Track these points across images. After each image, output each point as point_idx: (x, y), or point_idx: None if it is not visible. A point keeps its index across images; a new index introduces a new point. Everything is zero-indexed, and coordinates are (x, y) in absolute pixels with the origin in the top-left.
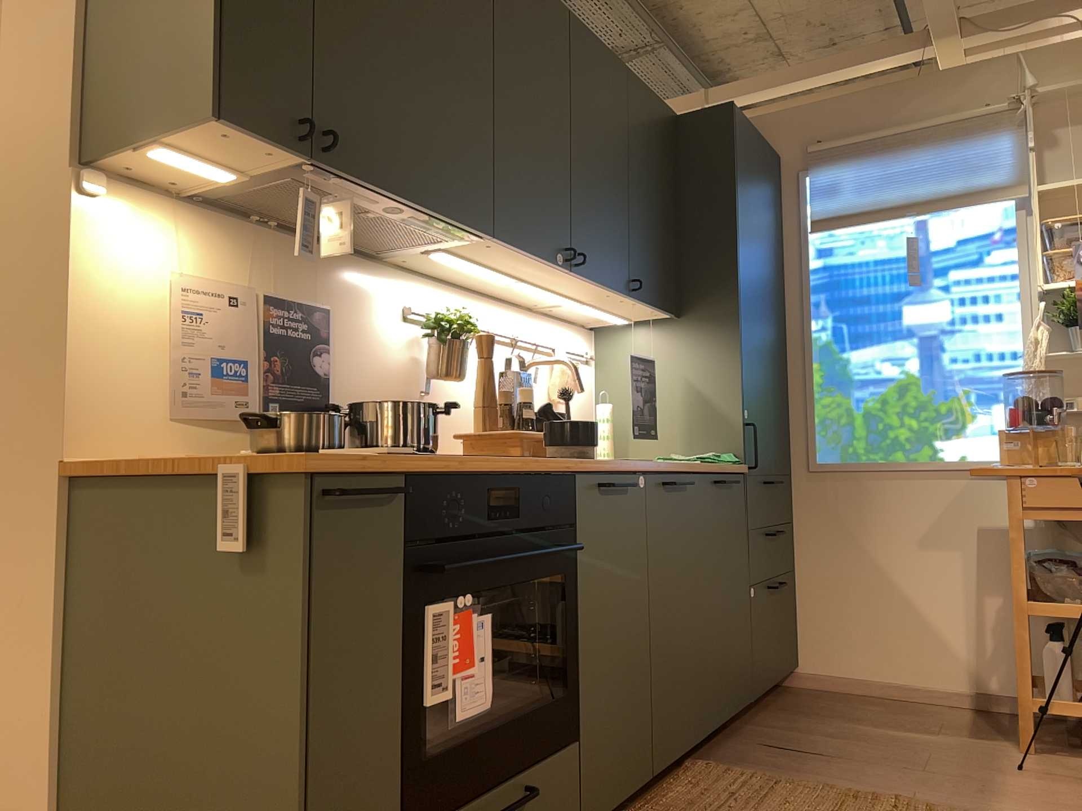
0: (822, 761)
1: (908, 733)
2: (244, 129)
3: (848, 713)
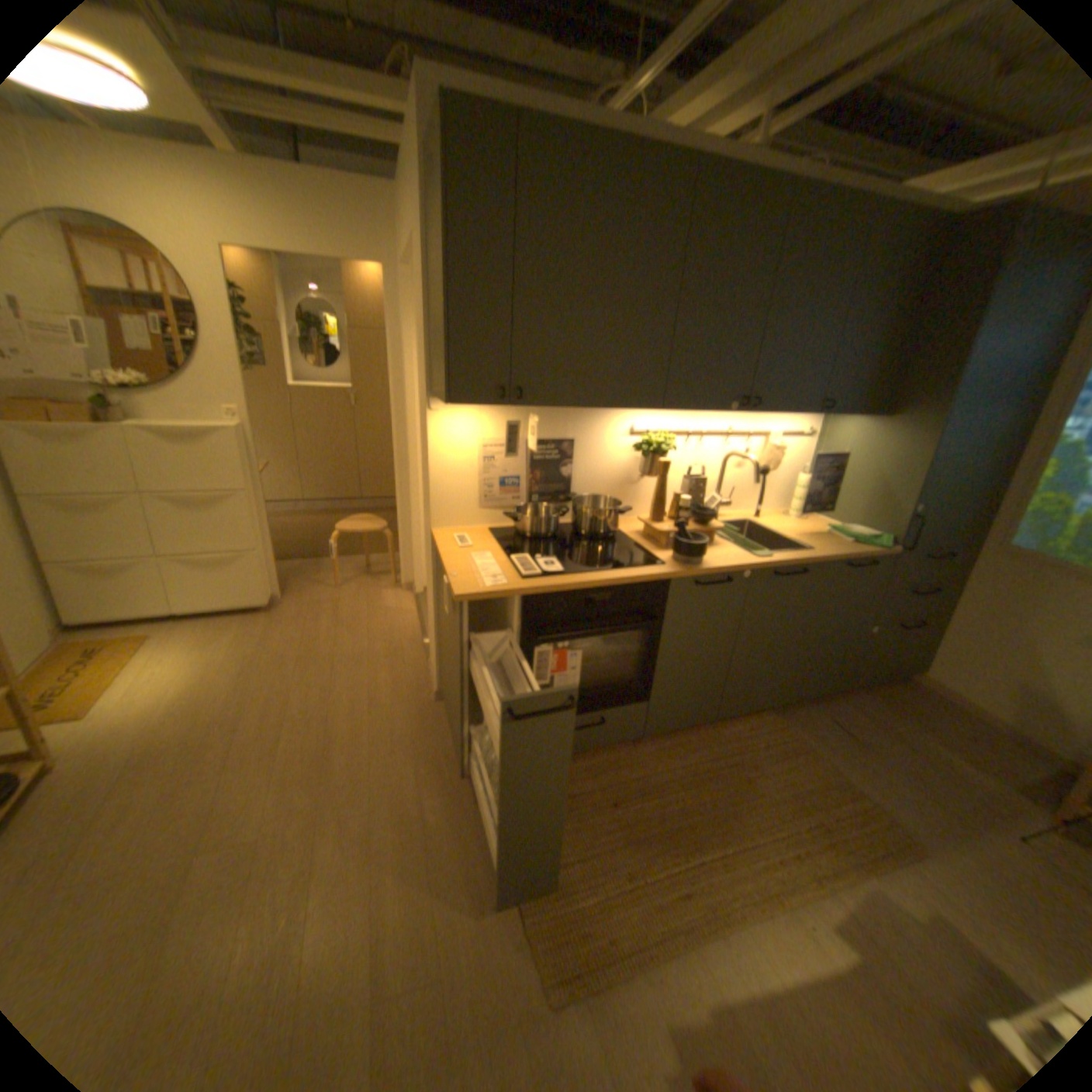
0: (859, 753)
1: (961, 764)
2: (464, 403)
3: (932, 724)
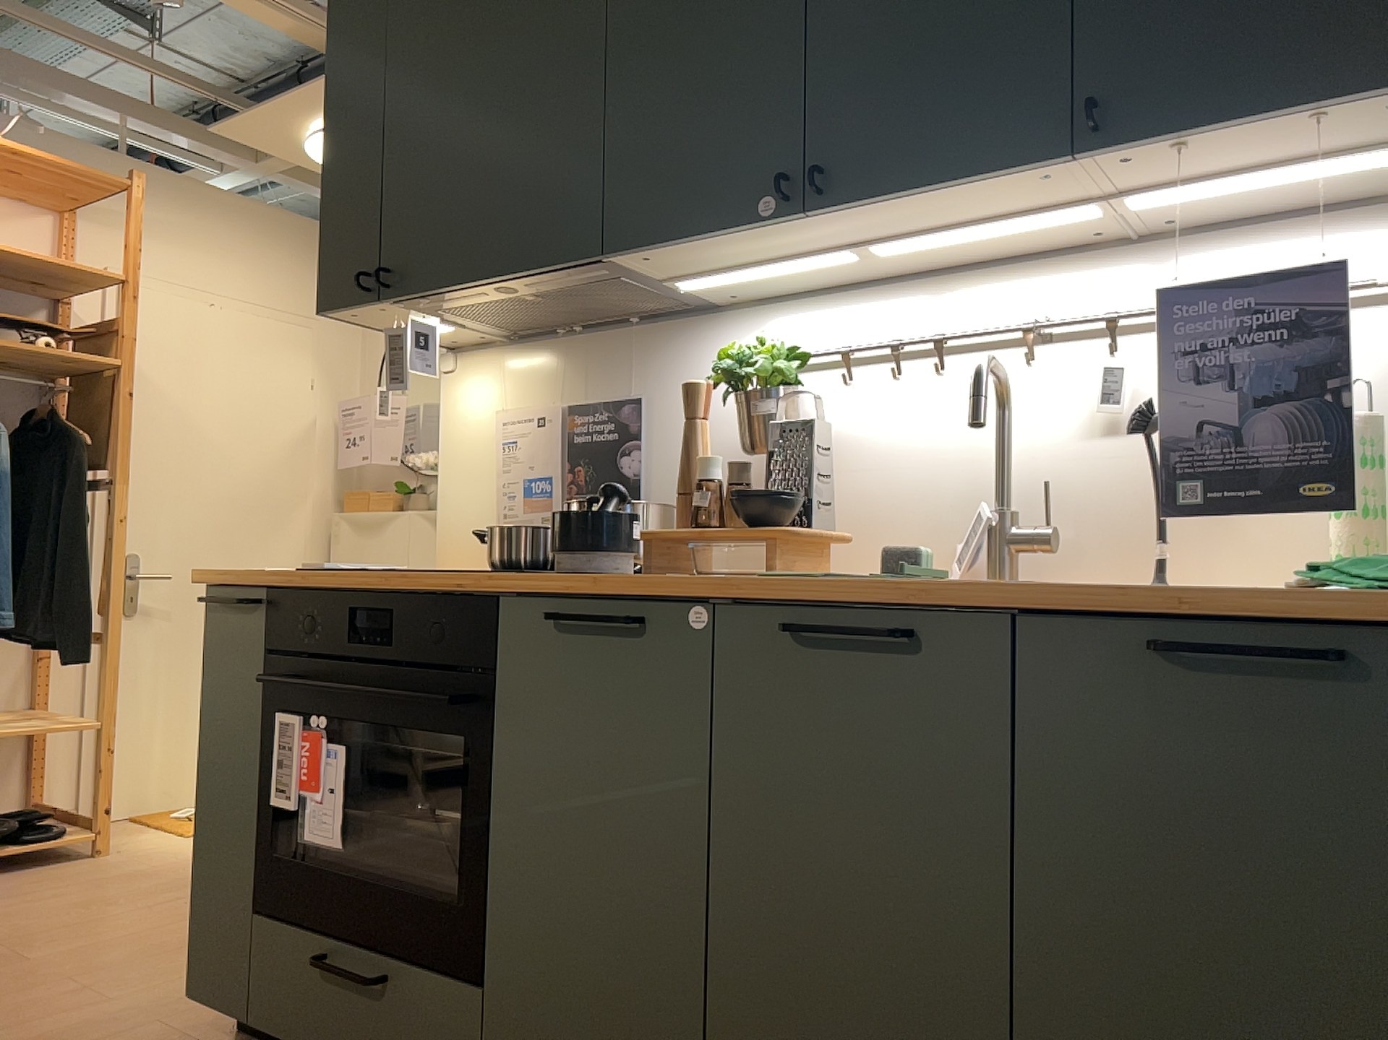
0: None
1: None
2: (341, 309)
3: None
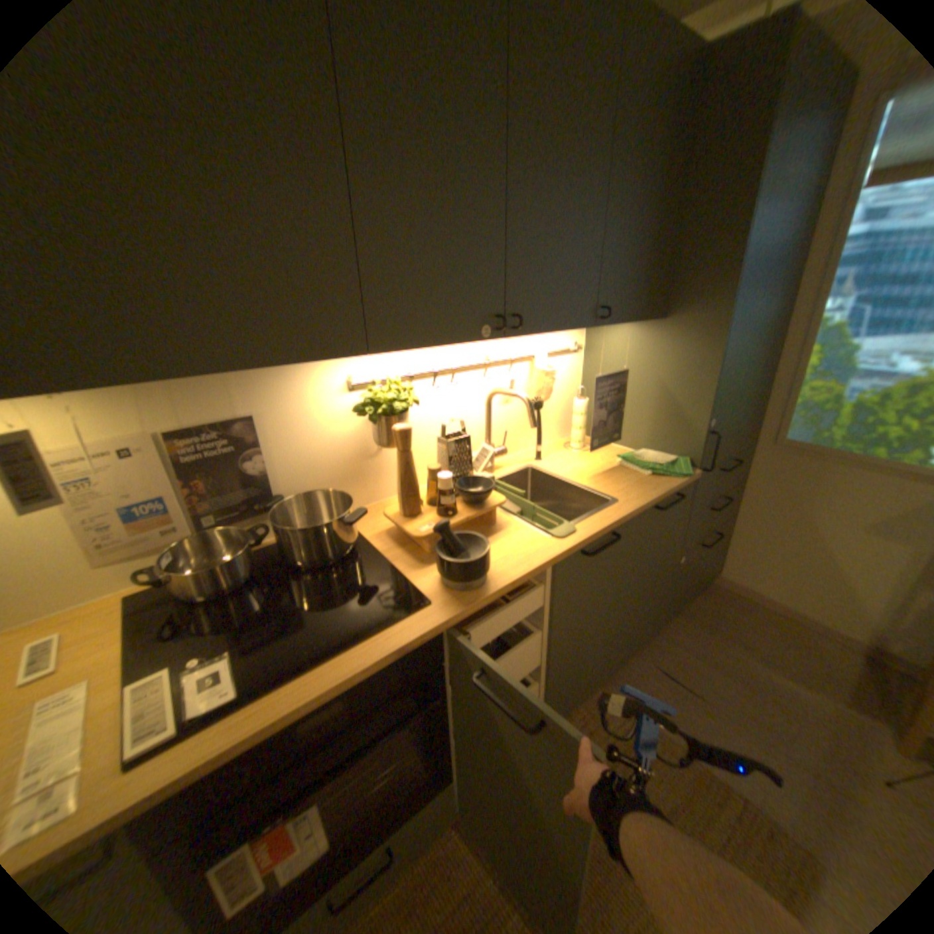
0: (699, 710)
1: (789, 685)
2: None
3: (746, 637)
